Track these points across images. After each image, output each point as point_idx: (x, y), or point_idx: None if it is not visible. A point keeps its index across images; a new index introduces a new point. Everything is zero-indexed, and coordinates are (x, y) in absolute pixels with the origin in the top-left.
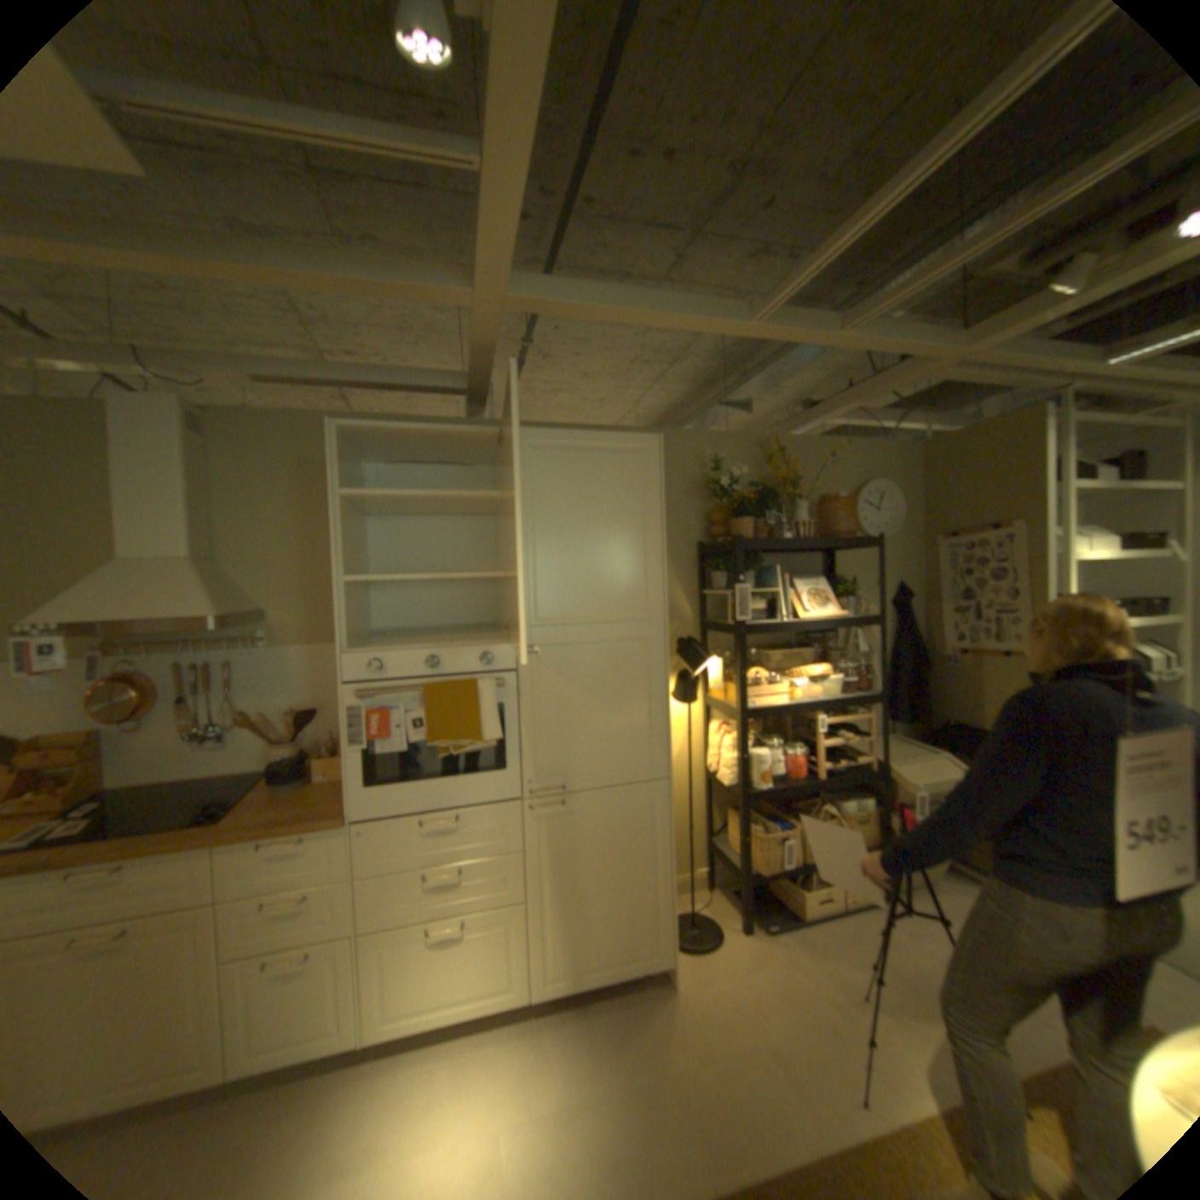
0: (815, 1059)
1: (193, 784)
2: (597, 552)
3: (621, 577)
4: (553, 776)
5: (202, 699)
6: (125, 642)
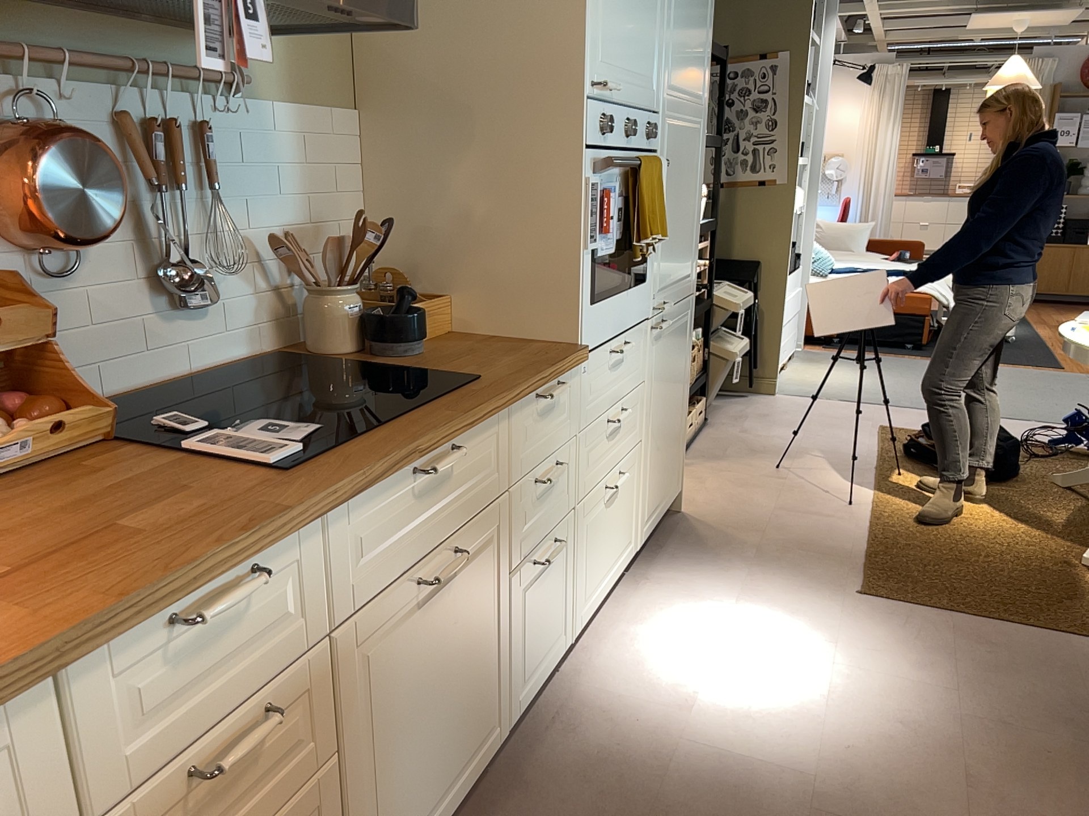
0: (799, 499)
1: (169, 386)
2: (695, 9)
3: (700, 47)
4: (662, 287)
5: (166, 201)
6: (3, 34)
